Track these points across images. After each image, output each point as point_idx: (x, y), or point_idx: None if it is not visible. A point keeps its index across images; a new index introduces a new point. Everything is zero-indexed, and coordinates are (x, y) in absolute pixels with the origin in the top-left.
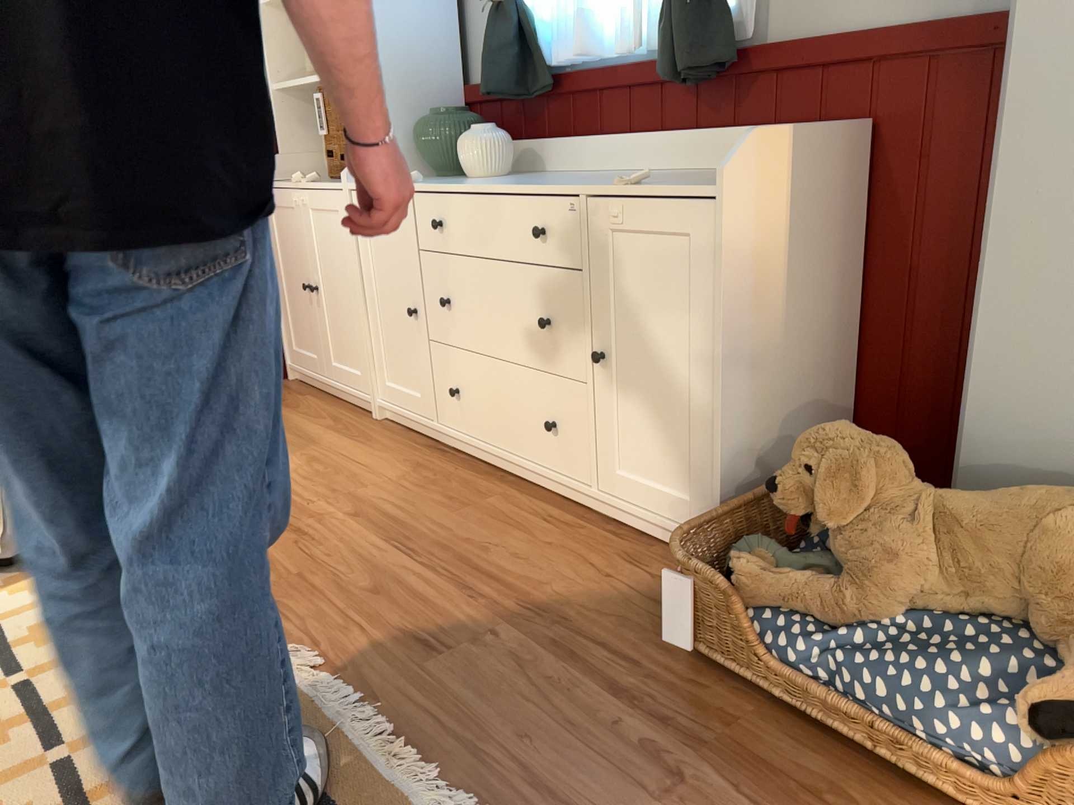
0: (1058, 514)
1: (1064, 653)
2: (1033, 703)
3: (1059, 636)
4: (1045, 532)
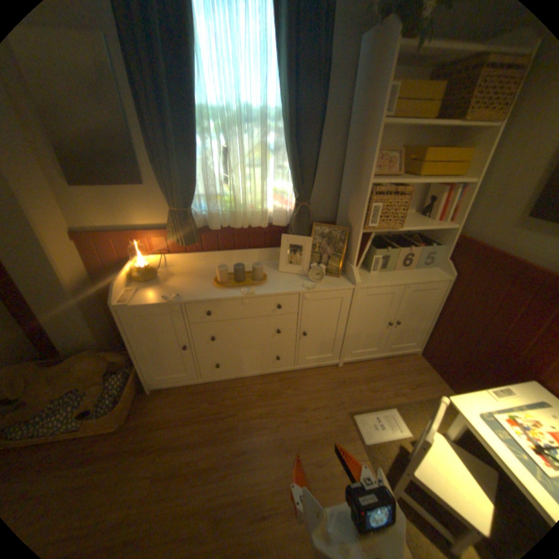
0: (74, 366)
1: (87, 393)
2: (80, 411)
3: (86, 390)
4: (73, 371)
